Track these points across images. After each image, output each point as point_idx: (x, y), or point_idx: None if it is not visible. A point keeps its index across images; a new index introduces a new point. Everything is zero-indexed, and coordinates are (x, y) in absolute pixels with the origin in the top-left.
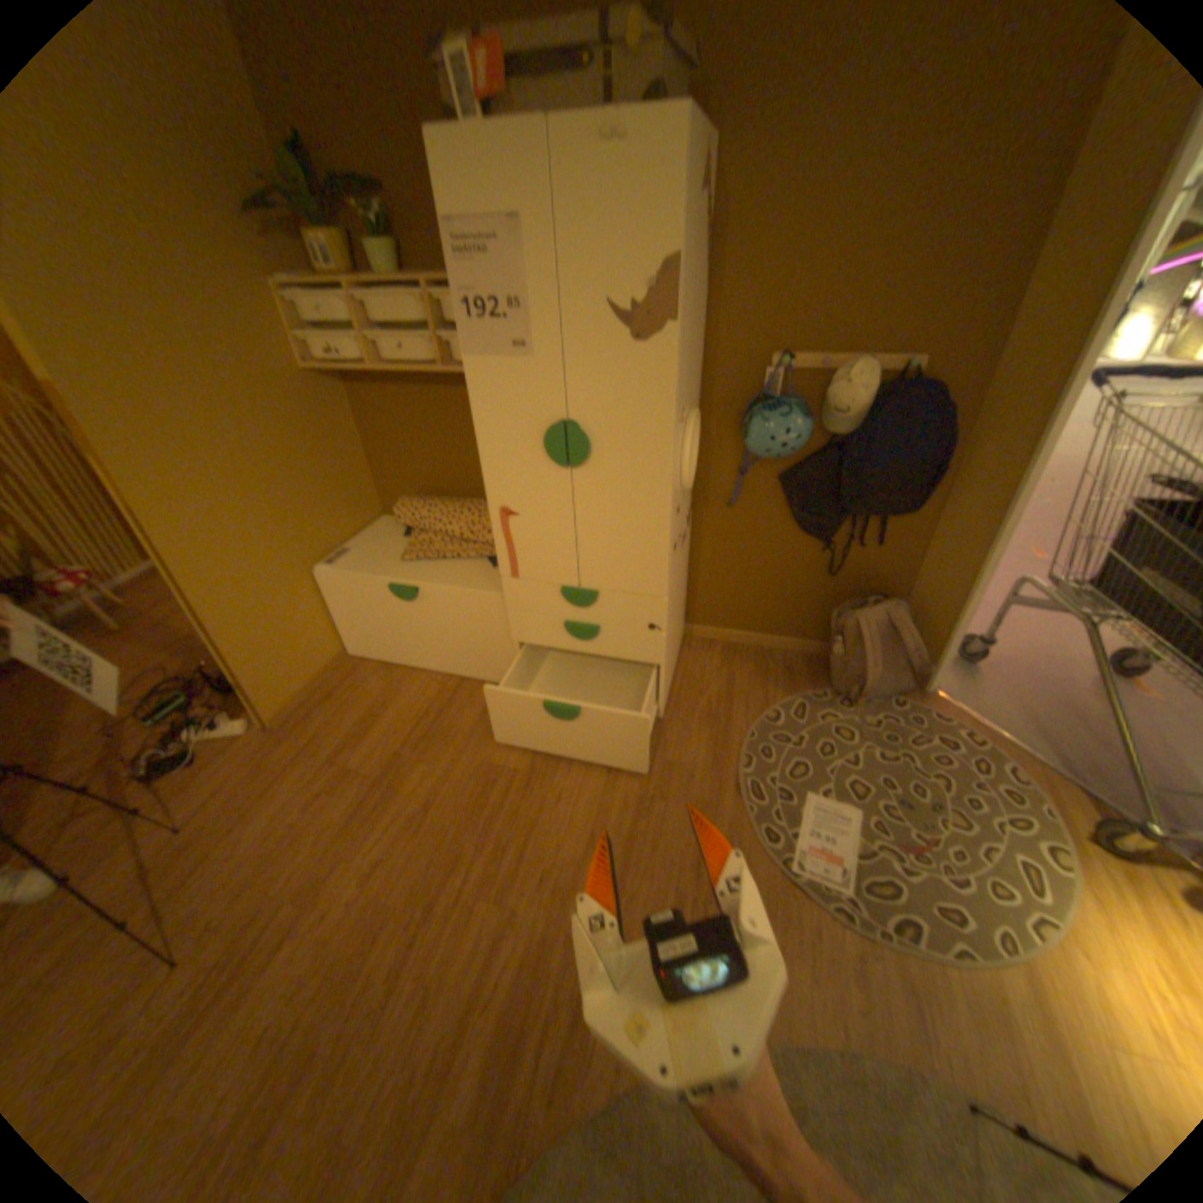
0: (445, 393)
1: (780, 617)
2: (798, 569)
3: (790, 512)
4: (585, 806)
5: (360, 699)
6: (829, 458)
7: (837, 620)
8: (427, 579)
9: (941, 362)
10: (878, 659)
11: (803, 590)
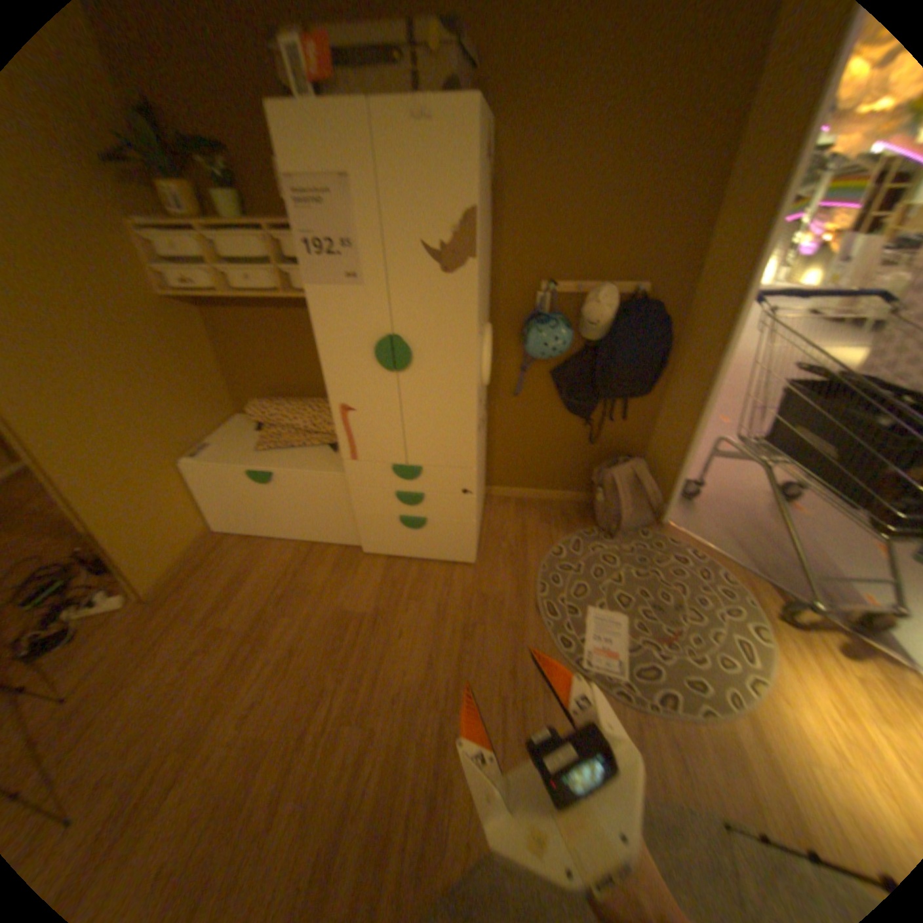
0: (285, 314)
1: (555, 476)
2: (567, 440)
3: (559, 398)
4: (422, 637)
5: (224, 568)
6: (585, 358)
7: (598, 476)
8: (278, 465)
9: (659, 288)
10: (628, 502)
11: (571, 455)
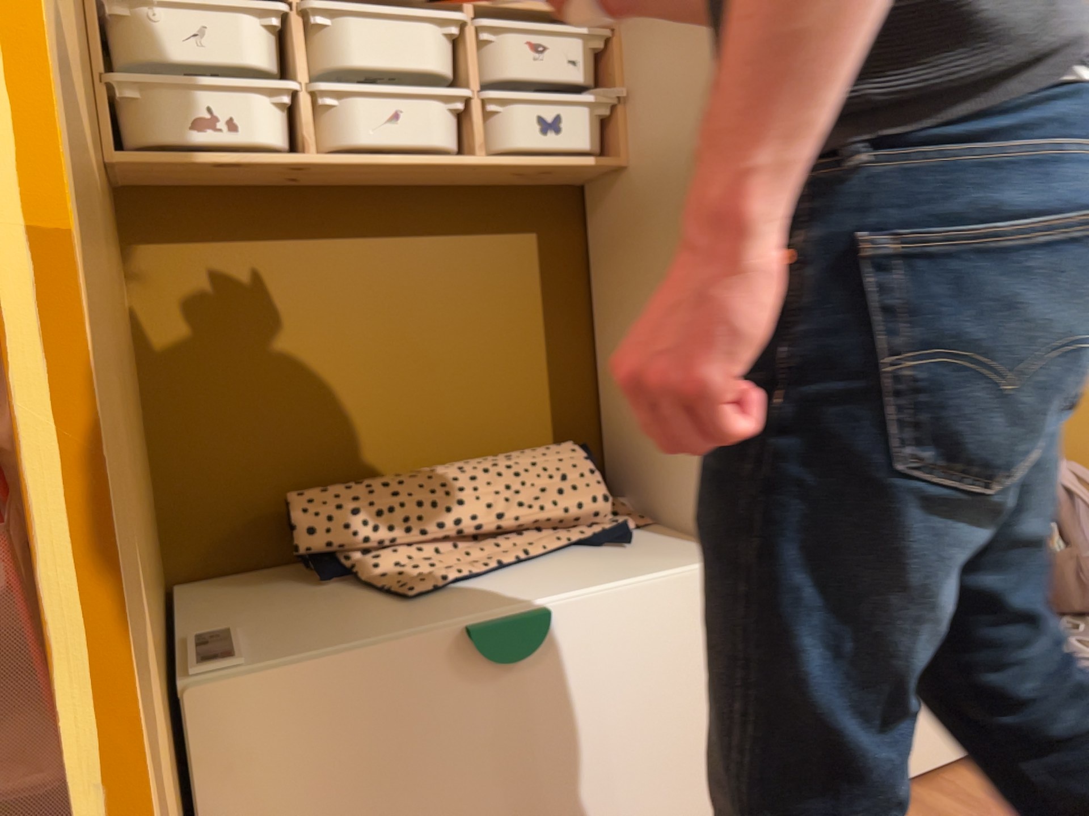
0: (398, 250)
1: None
2: None
3: None
4: None
5: None
6: None
7: None
8: (540, 594)
9: None
10: None
11: None
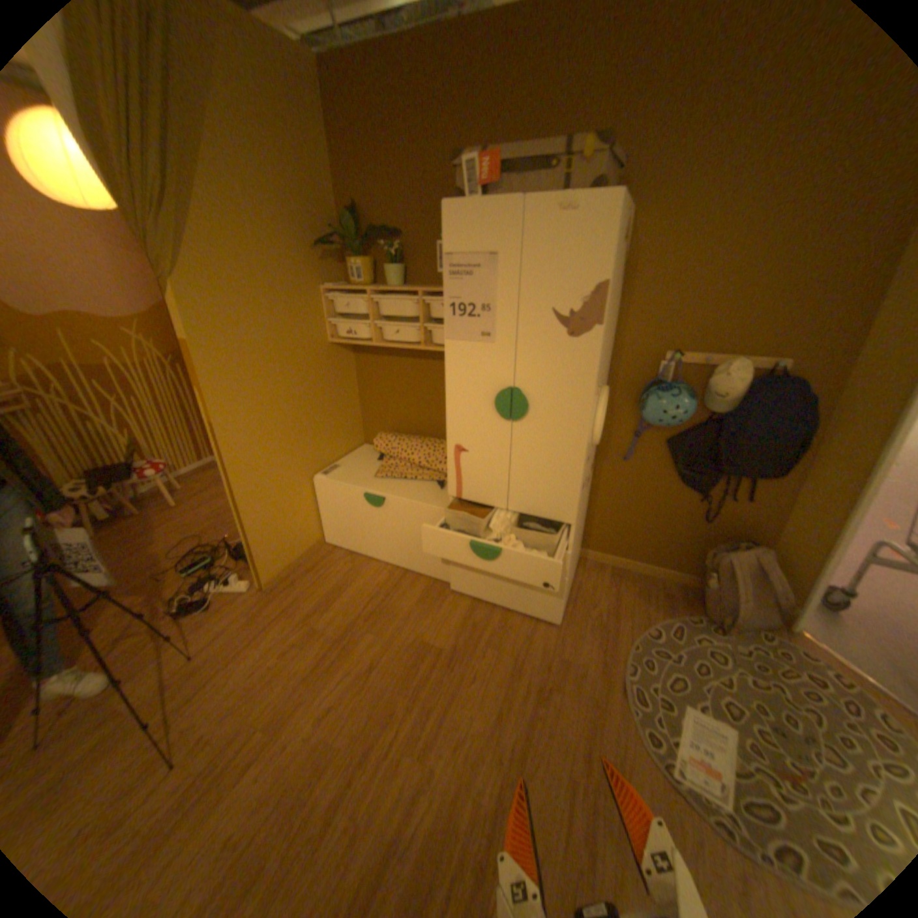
0: (422, 365)
1: (662, 551)
2: (680, 514)
3: (675, 468)
4: (496, 689)
5: (330, 577)
6: (709, 430)
7: (713, 559)
8: (392, 492)
9: (805, 365)
10: (749, 596)
11: (683, 531)
